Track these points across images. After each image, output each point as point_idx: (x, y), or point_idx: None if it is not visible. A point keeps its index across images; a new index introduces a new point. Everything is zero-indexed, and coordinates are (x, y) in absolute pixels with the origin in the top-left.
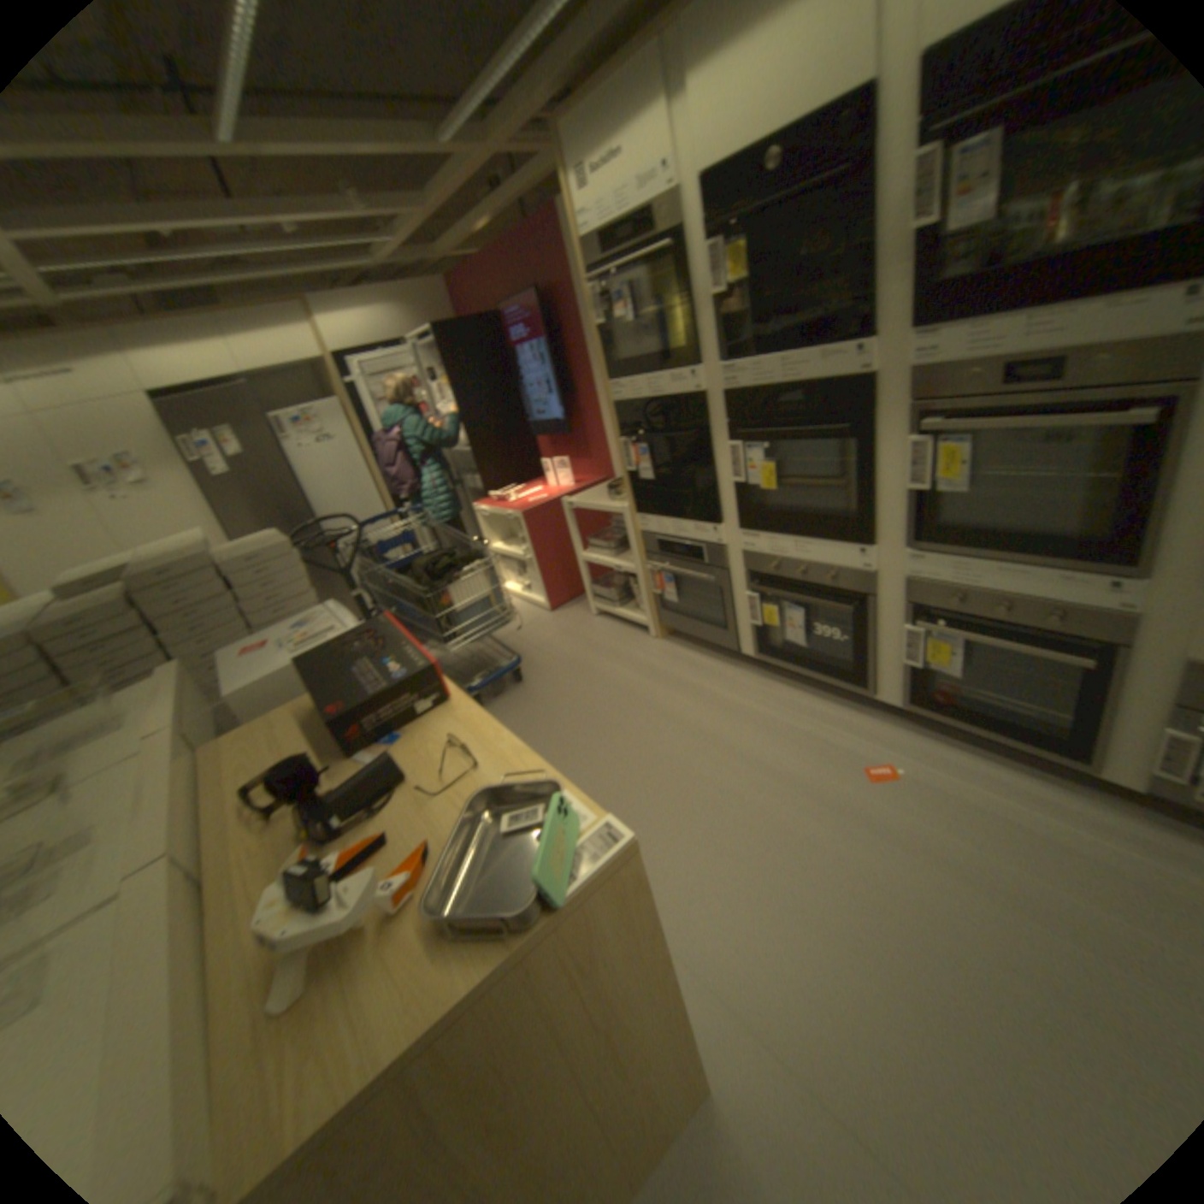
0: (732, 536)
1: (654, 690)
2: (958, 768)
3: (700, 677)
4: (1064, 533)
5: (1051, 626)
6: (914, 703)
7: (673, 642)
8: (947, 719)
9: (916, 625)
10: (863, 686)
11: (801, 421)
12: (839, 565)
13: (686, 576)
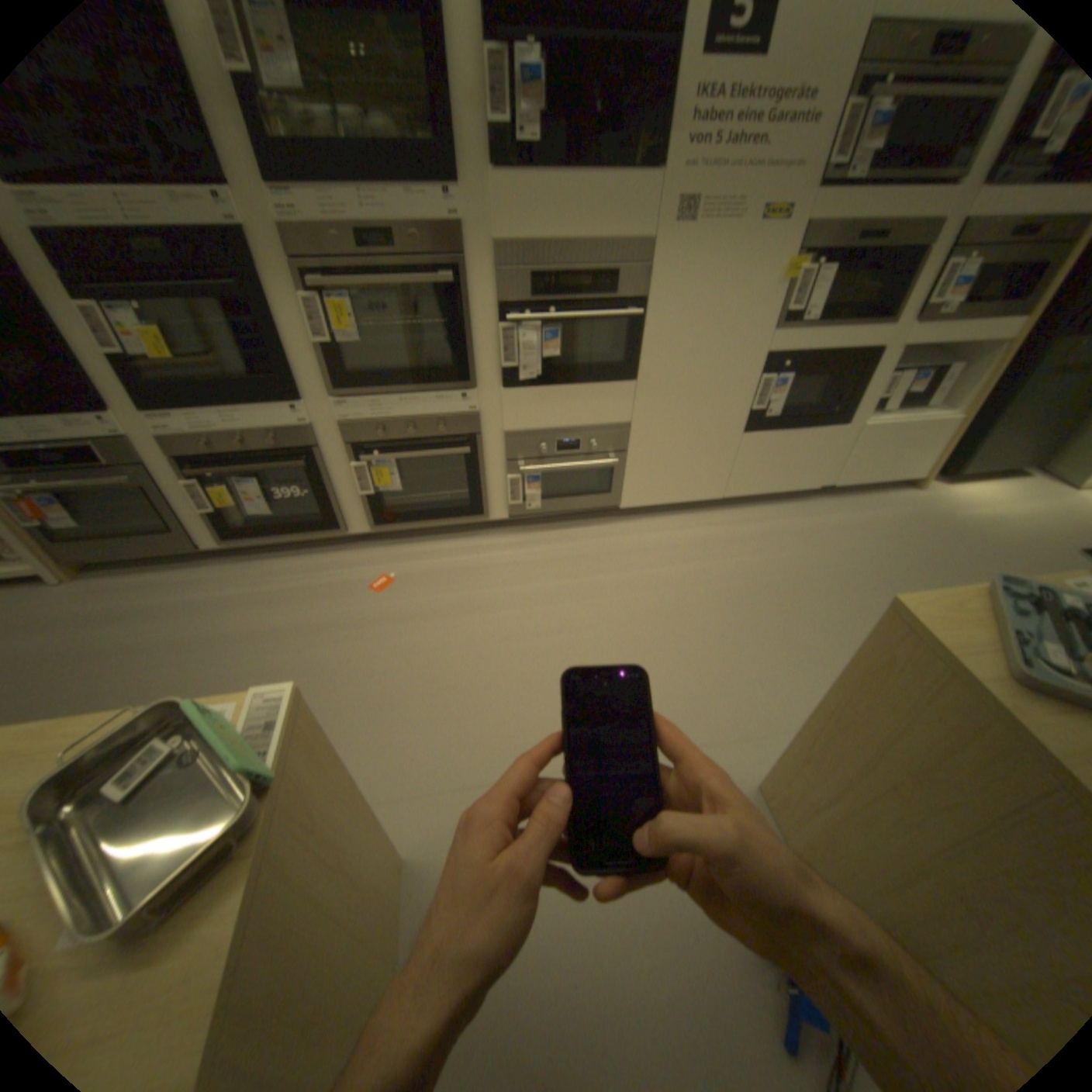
0: (131, 423)
1: (106, 636)
2: (421, 555)
3: (161, 595)
4: (425, 368)
5: (440, 434)
6: (376, 524)
7: (94, 578)
8: (401, 526)
9: (360, 461)
10: (334, 528)
11: (174, 276)
12: (275, 427)
13: (80, 488)
